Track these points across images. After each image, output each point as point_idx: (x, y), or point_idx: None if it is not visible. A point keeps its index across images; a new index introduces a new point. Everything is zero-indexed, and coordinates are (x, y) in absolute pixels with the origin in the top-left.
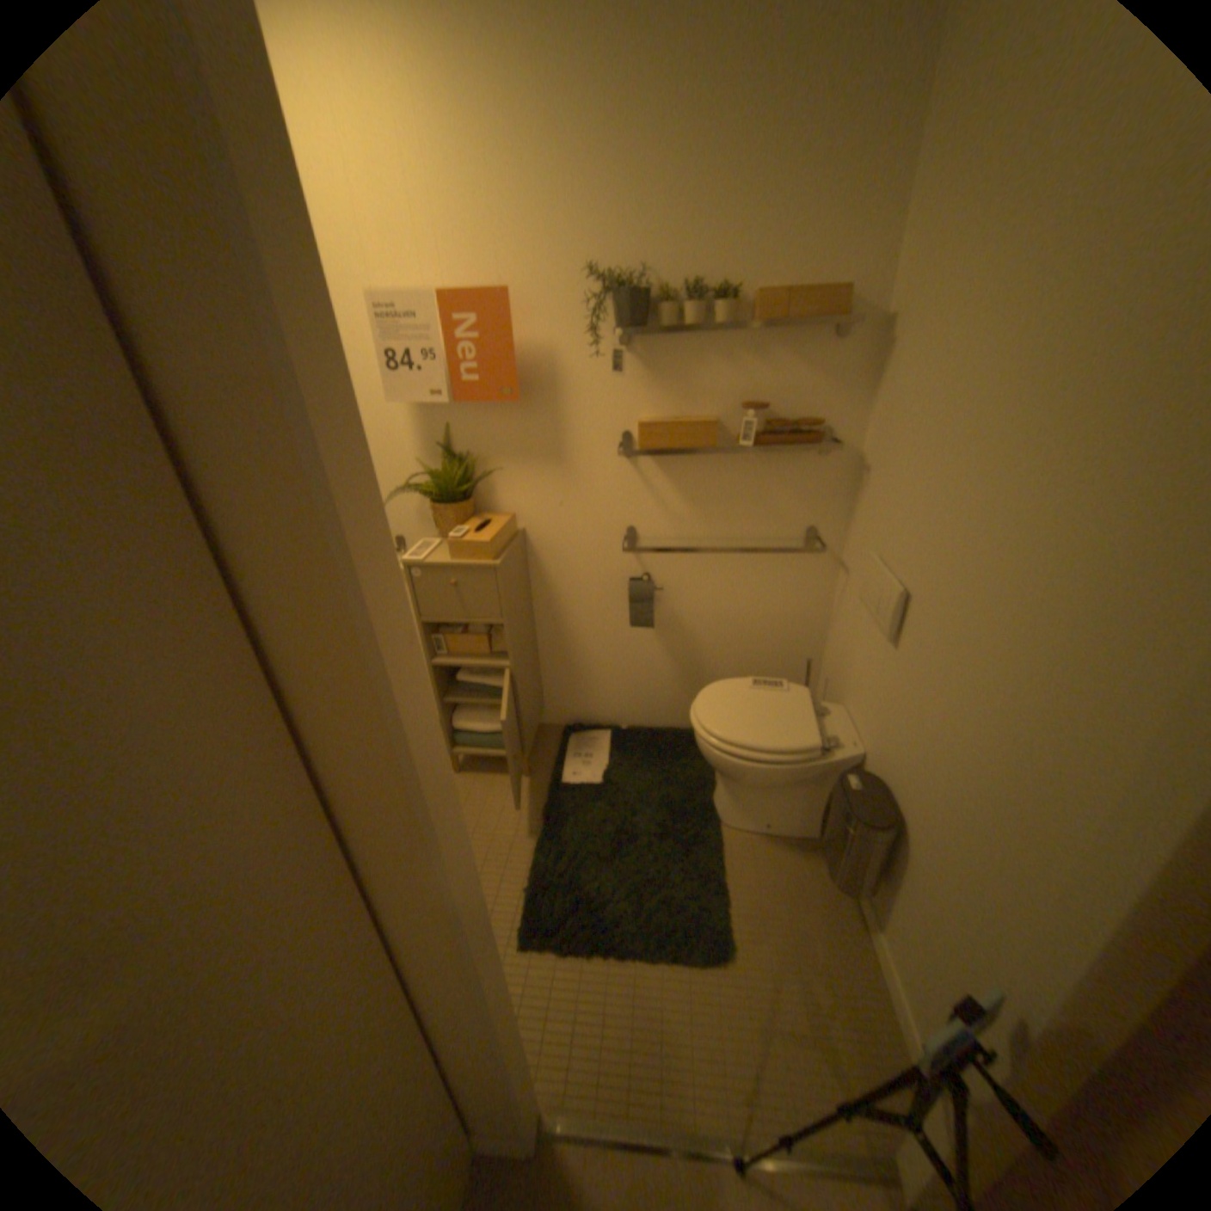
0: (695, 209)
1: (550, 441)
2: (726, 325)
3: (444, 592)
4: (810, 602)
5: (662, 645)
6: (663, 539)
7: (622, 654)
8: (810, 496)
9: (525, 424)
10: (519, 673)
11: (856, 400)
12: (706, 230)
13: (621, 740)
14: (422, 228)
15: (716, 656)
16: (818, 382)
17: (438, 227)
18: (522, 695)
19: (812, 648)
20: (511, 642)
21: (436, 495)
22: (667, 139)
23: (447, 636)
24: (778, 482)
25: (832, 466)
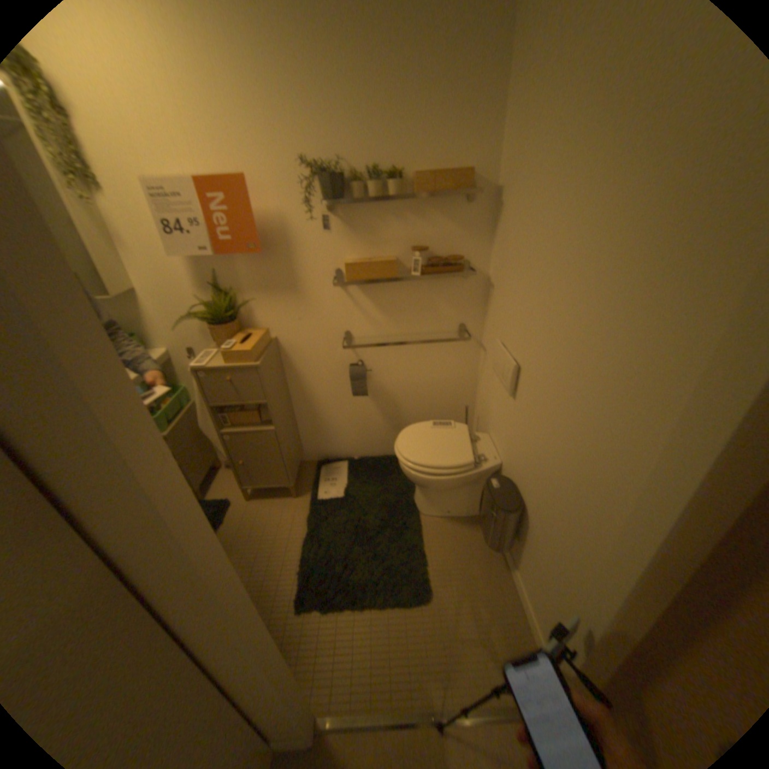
0: (368, 115)
1: (286, 276)
2: (396, 194)
3: (221, 384)
4: (464, 370)
5: (375, 403)
6: (368, 336)
7: (349, 412)
8: (459, 304)
9: (267, 265)
10: (281, 432)
11: (482, 241)
12: (377, 130)
13: (354, 466)
14: (175, 128)
15: (409, 408)
16: (458, 231)
17: (187, 127)
18: (285, 446)
19: (467, 397)
20: (272, 413)
21: (209, 318)
22: (344, 65)
23: (228, 413)
24: (438, 296)
25: (470, 284)
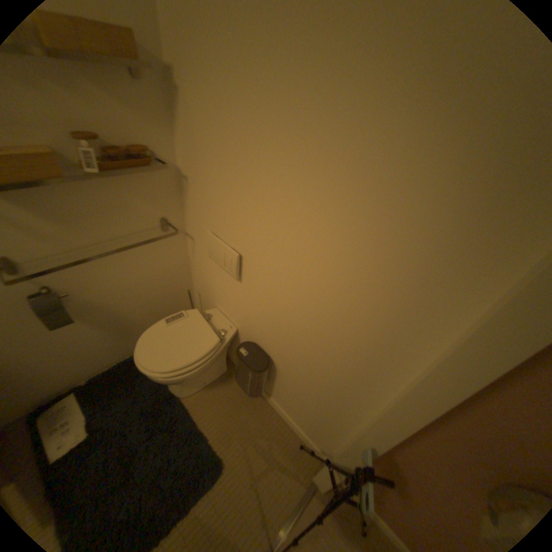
0: None
1: None
2: None
3: None
4: (175, 259)
5: (84, 324)
6: (42, 256)
7: (50, 346)
8: (153, 198)
9: None
10: None
11: (161, 129)
12: None
13: (83, 395)
14: None
15: (130, 311)
16: (129, 114)
17: None
18: None
19: (184, 281)
20: None
21: None
22: None
23: None
24: (127, 192)
25: (160, 176)
